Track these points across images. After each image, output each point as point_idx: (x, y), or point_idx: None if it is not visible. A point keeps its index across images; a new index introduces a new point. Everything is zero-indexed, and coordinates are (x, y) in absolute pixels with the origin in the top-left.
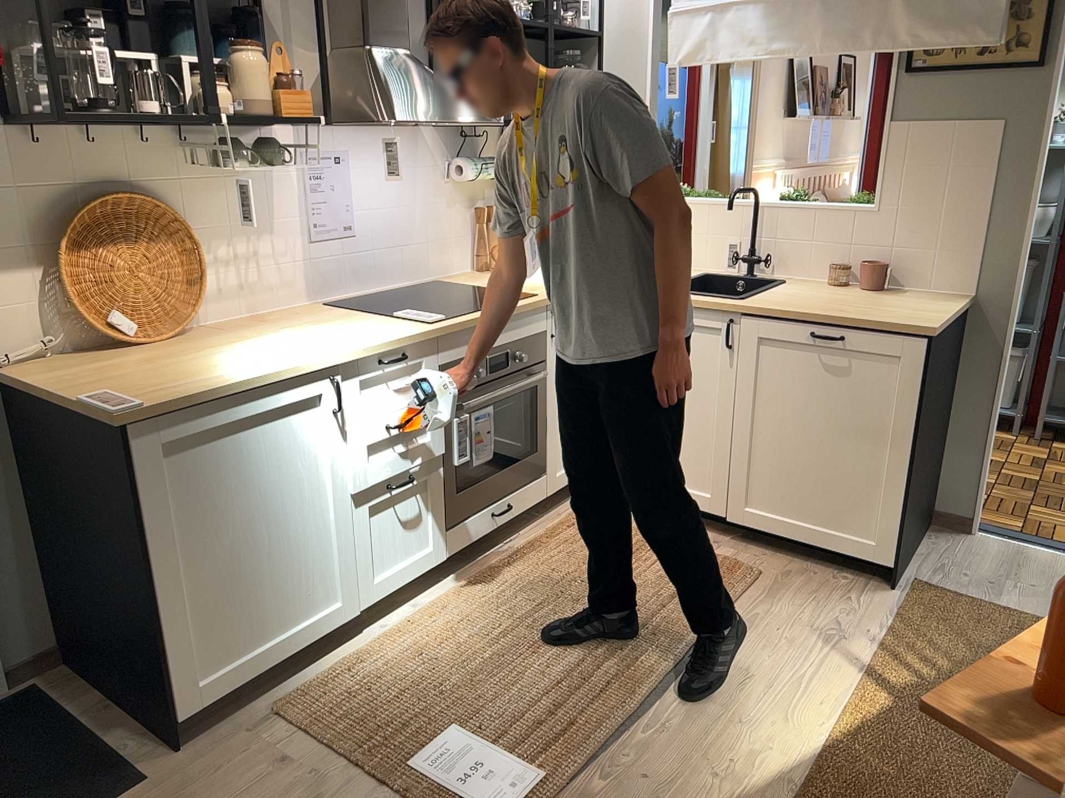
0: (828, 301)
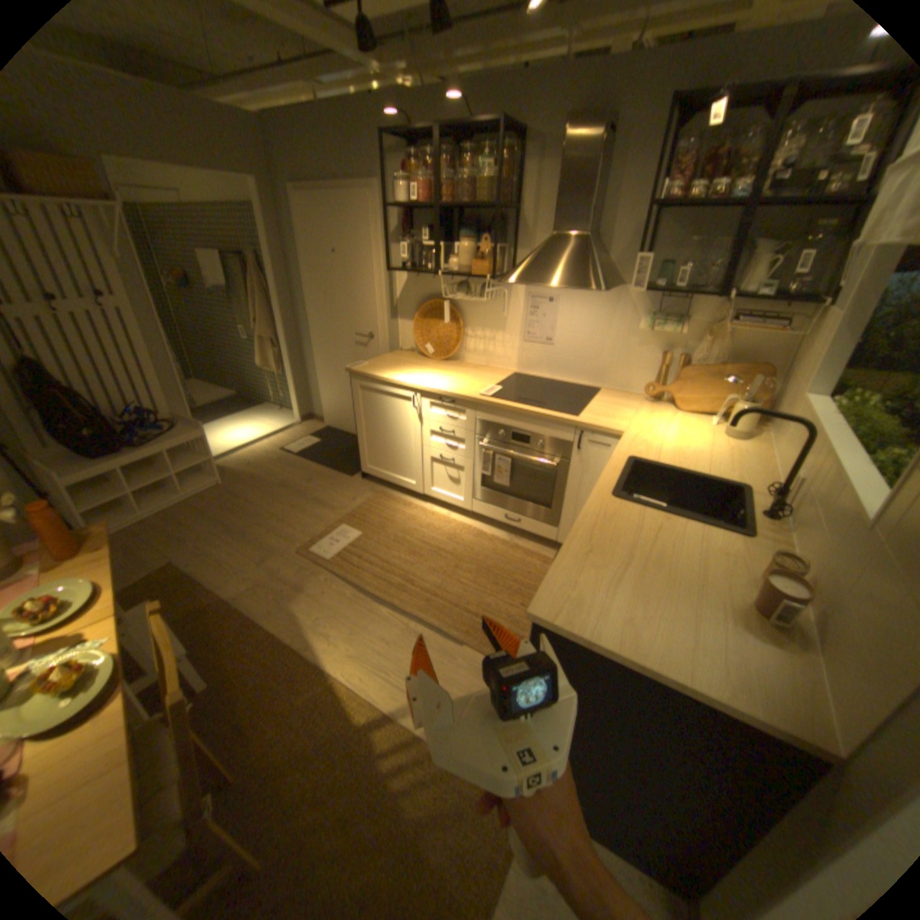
0: (647, 553)
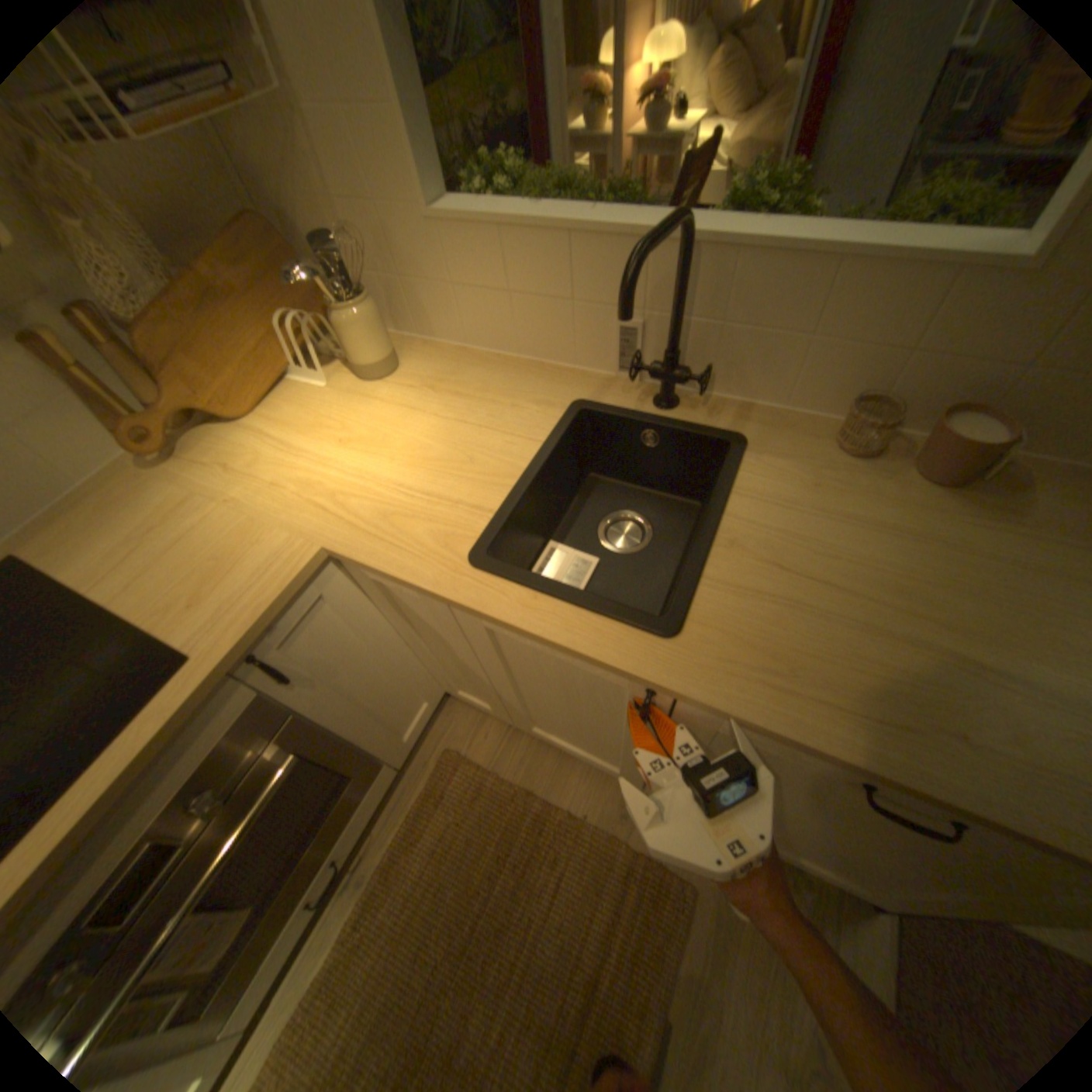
0: (880, 608)
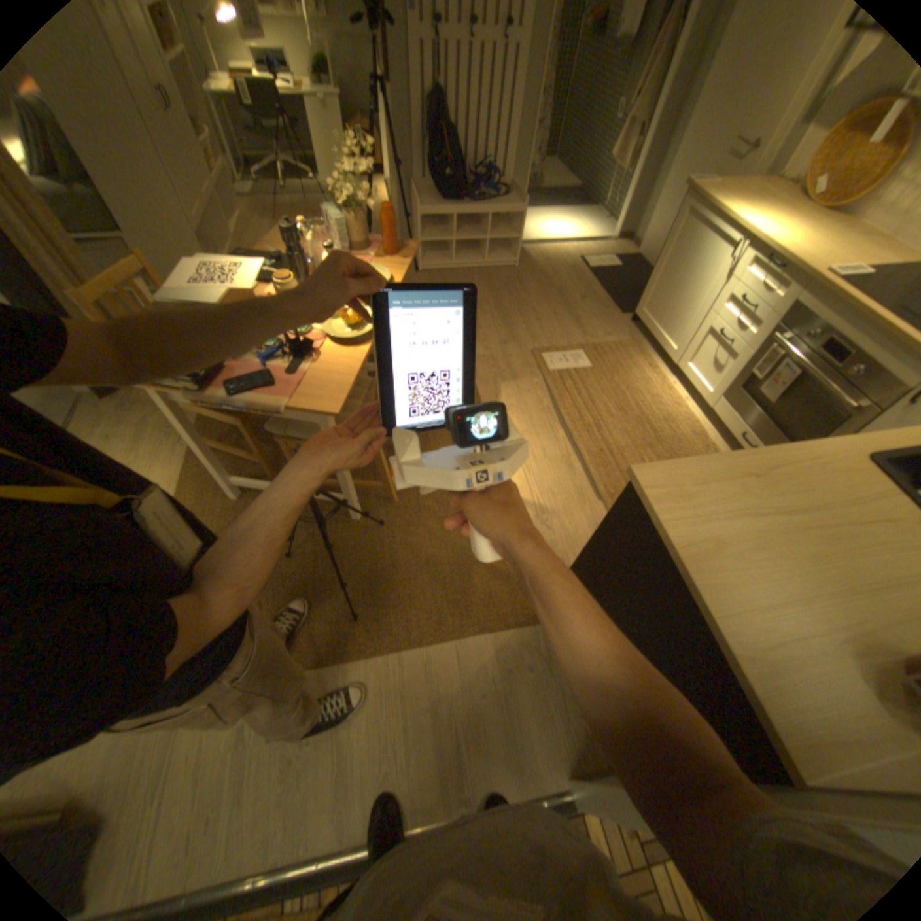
0: (828, 526)
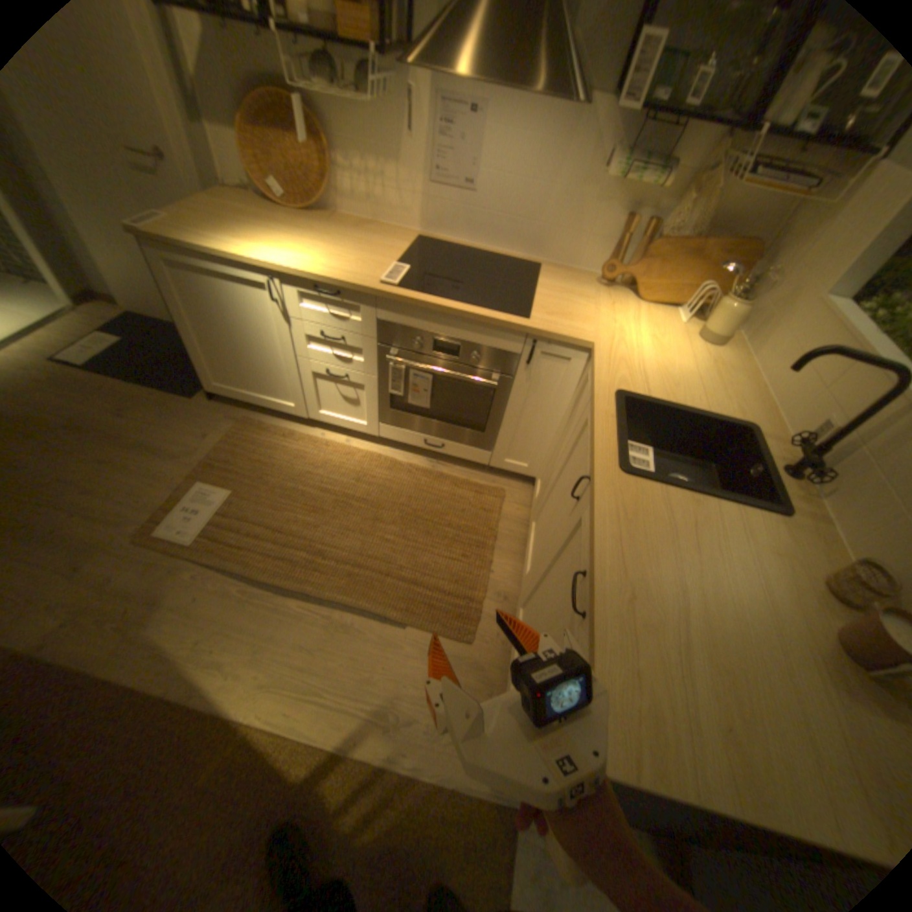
0: (698, 579)
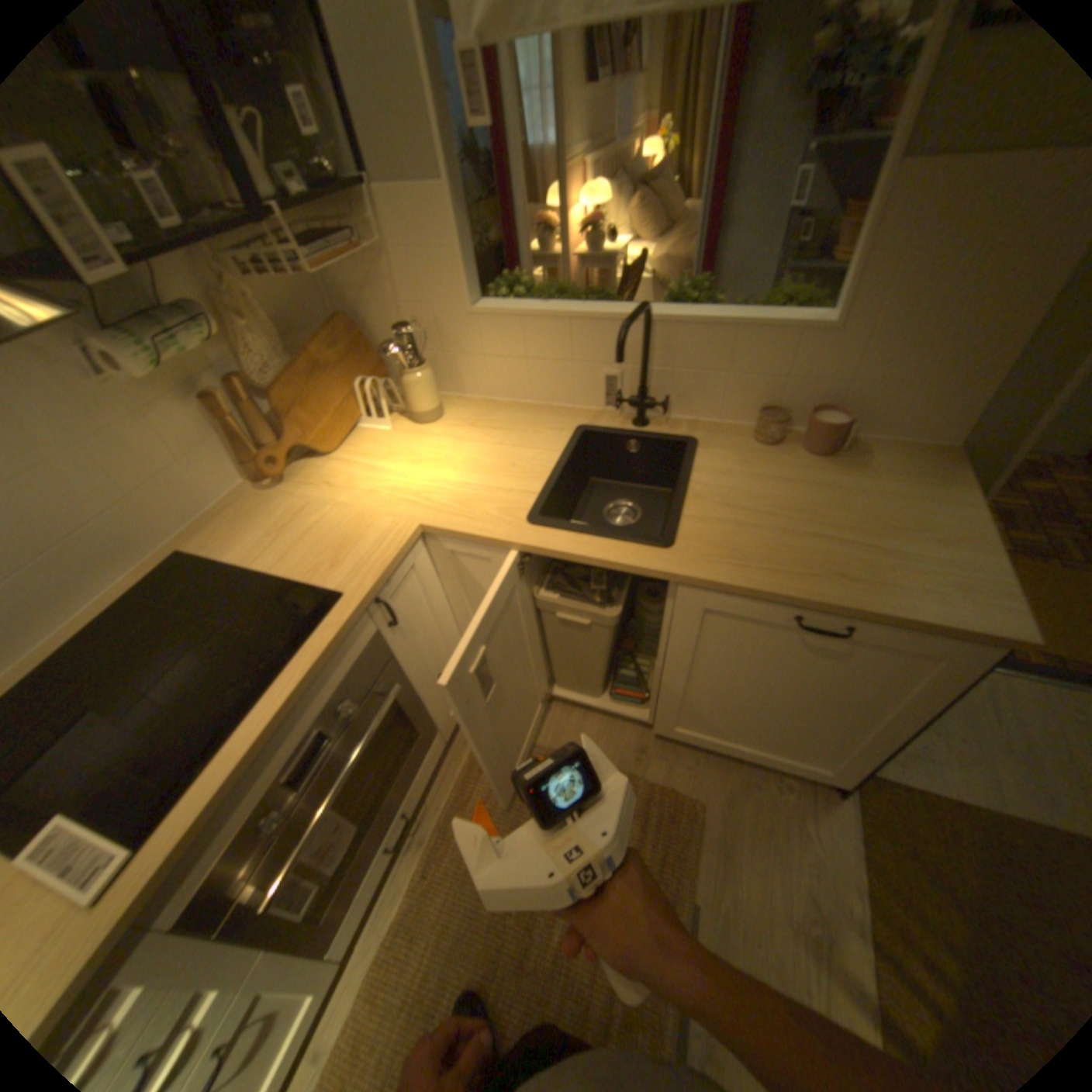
0: (791, 521)
